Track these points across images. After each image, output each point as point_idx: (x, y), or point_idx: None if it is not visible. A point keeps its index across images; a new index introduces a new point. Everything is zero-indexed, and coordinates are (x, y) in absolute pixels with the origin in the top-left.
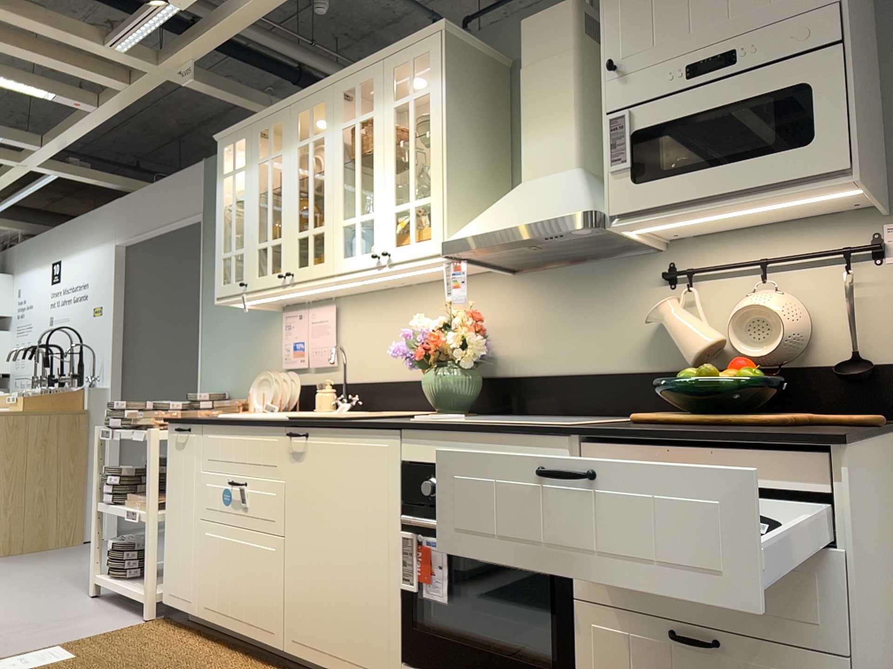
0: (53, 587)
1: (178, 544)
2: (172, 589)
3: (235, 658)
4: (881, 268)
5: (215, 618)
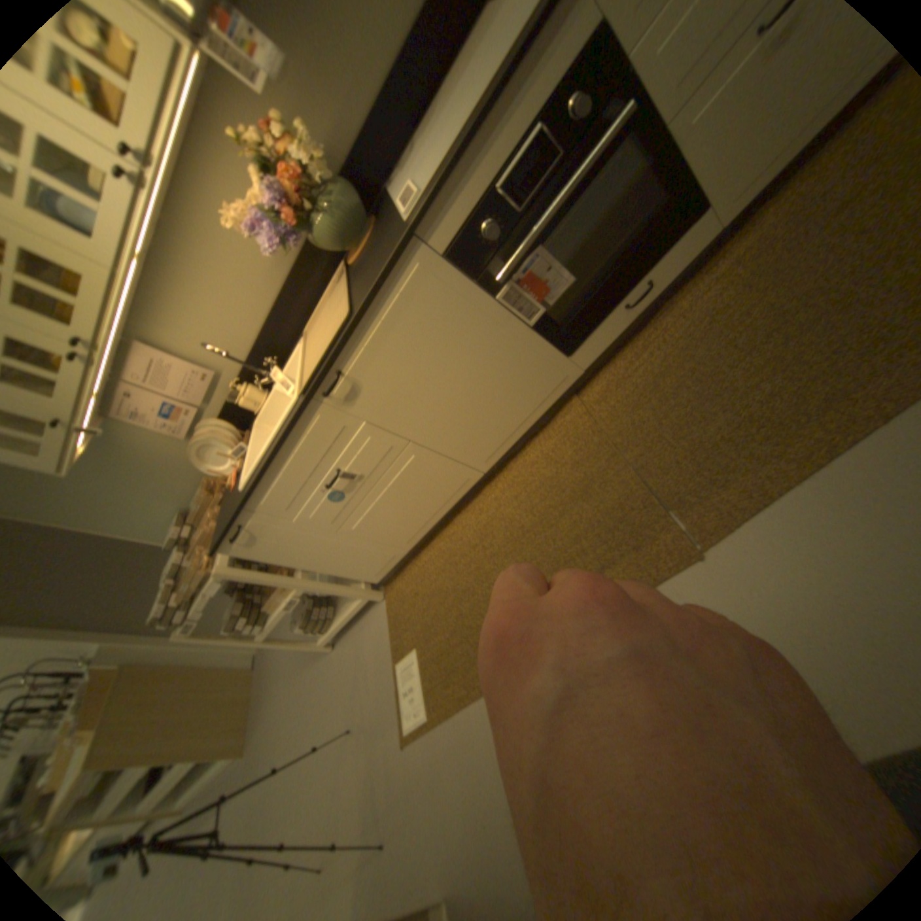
0: (305, 682)
1: (343, 558)
2: (375, 570)
3: (461, 517)
4: None
5: (421, 532)
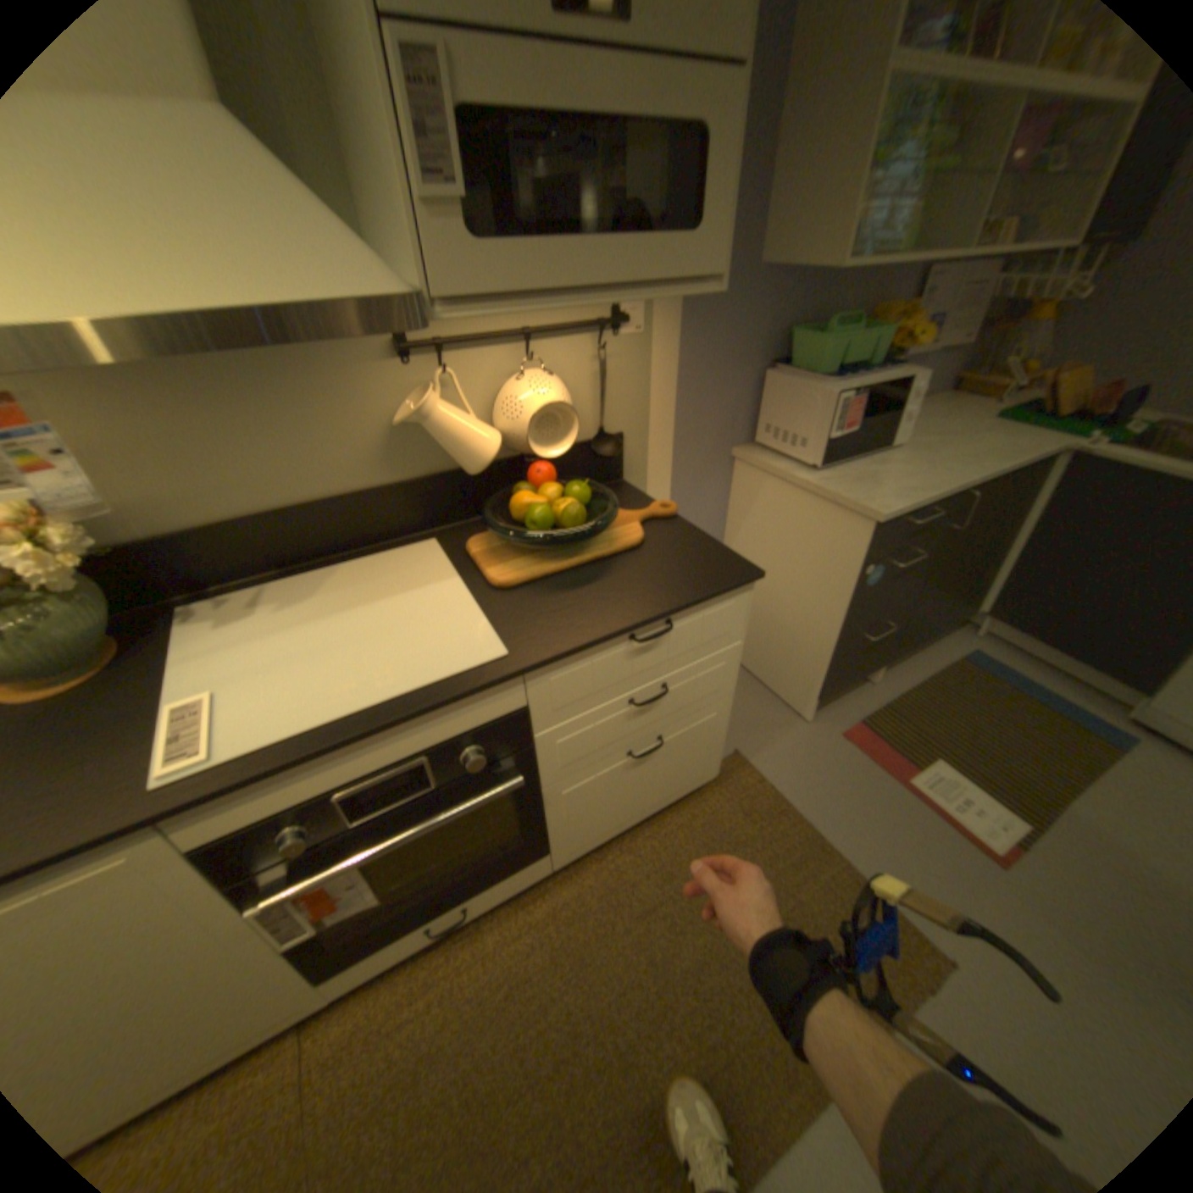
0: None
1: None
2: None
3: None
4: (618, 342)
5: None
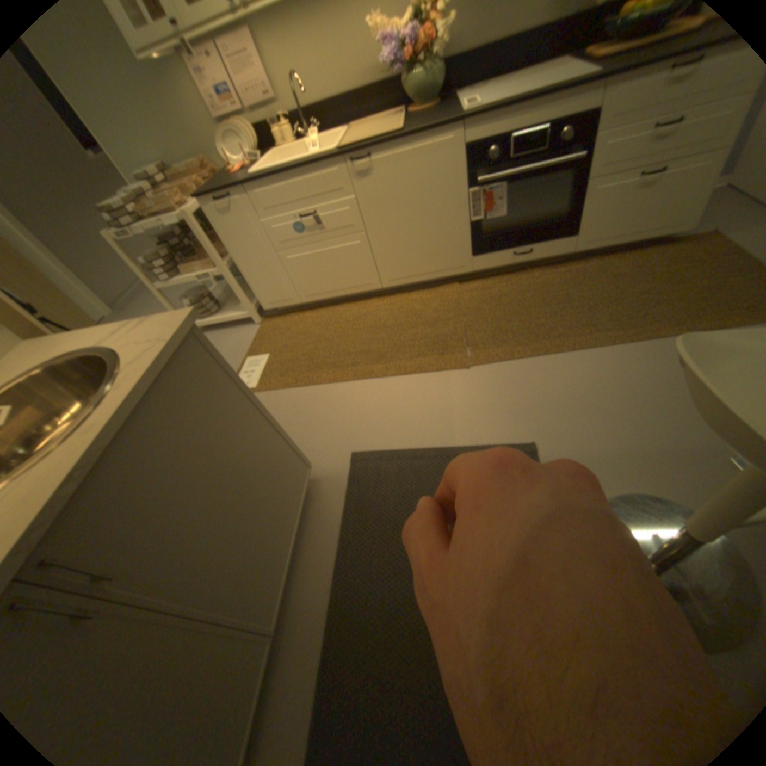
0: None
1: (261, 273)
2: (271, 298)
3: (347, 305)
4: None
5: (319, 296)
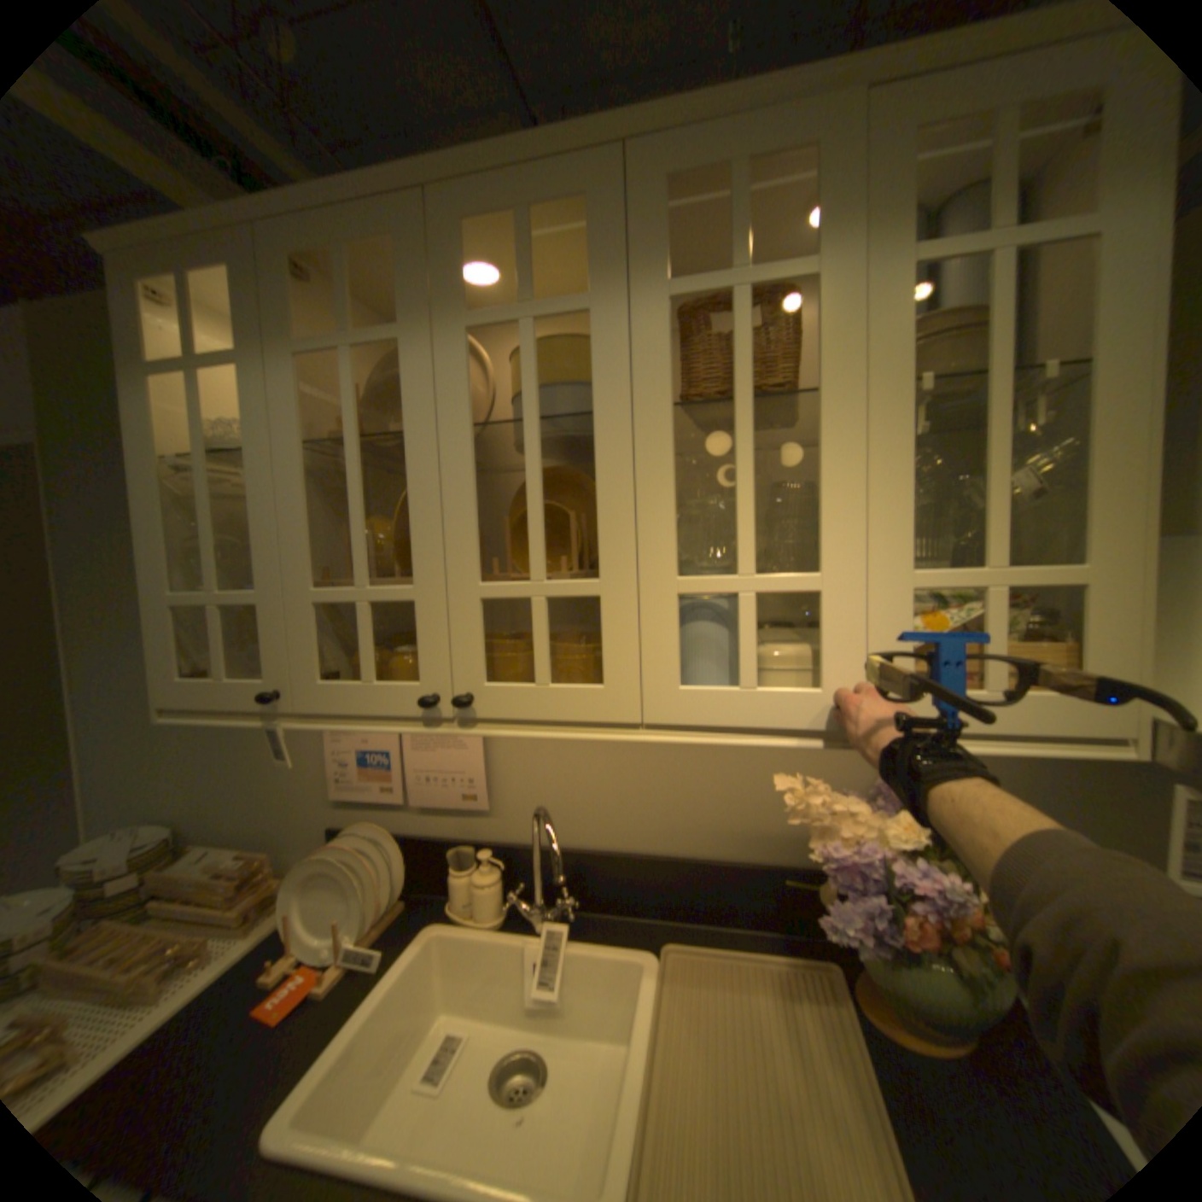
0: None
1: None
2: None
3: None
4: None
5: None
